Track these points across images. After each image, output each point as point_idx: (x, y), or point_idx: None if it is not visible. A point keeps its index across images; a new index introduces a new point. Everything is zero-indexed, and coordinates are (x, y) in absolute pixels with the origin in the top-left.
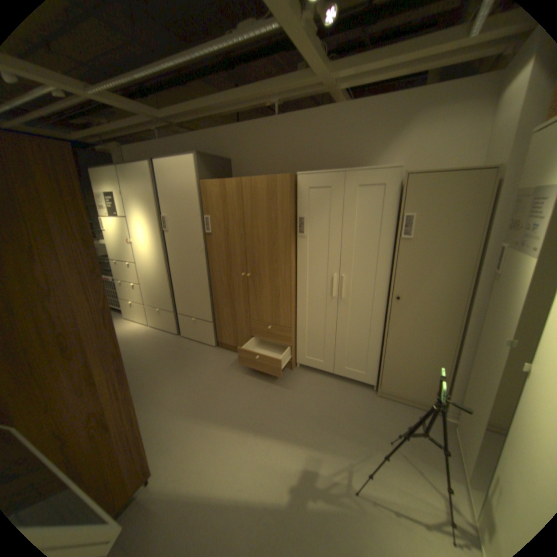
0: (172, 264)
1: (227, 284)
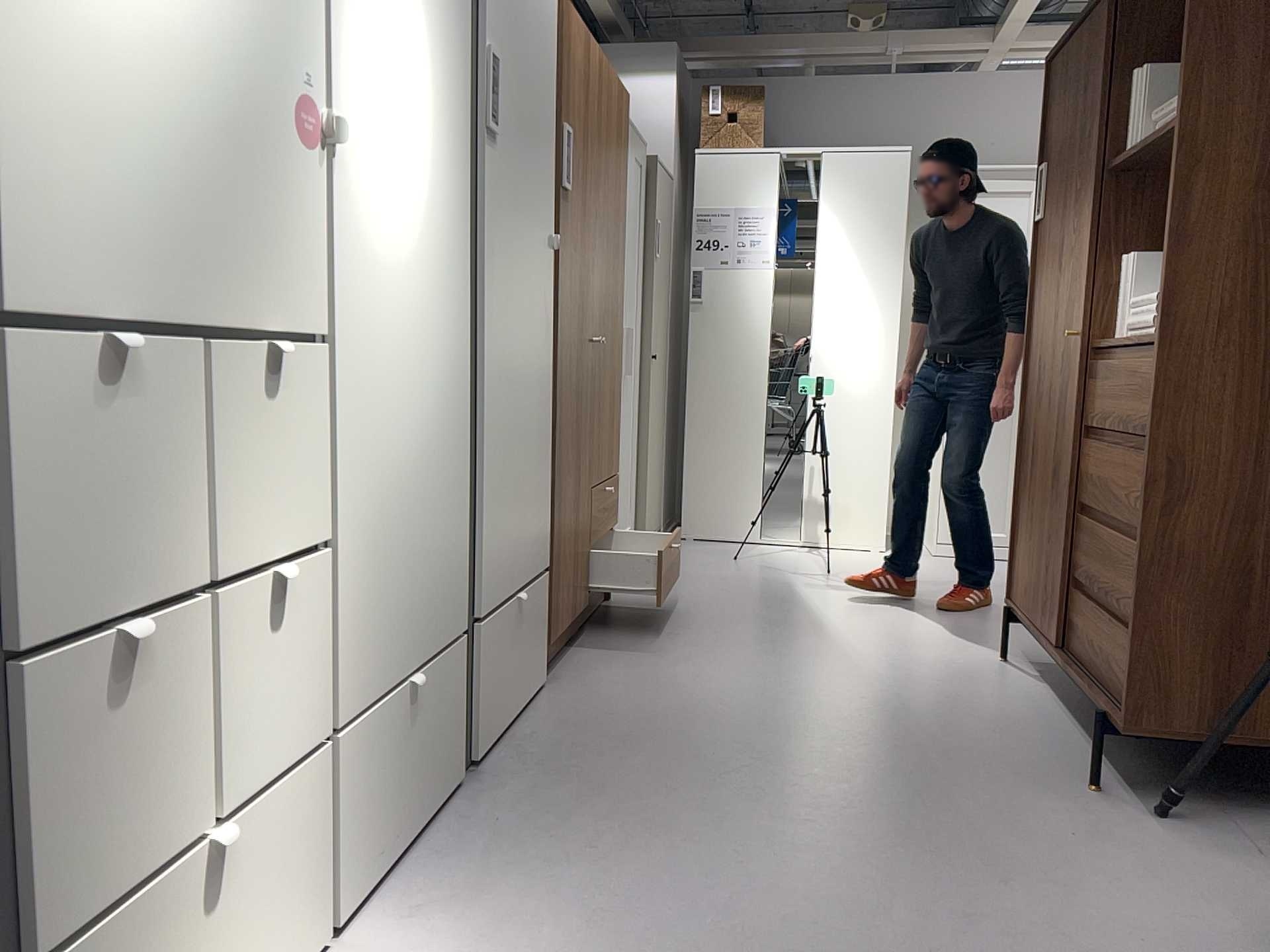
0: (482, 317)
1: (572, 382)
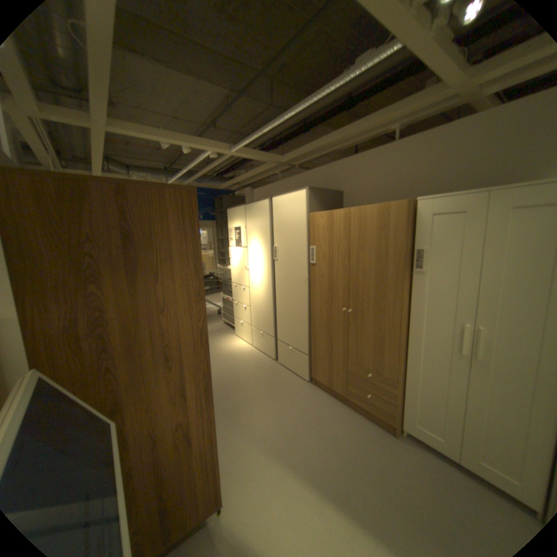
0: (277, 291)
1: (326, 318)
